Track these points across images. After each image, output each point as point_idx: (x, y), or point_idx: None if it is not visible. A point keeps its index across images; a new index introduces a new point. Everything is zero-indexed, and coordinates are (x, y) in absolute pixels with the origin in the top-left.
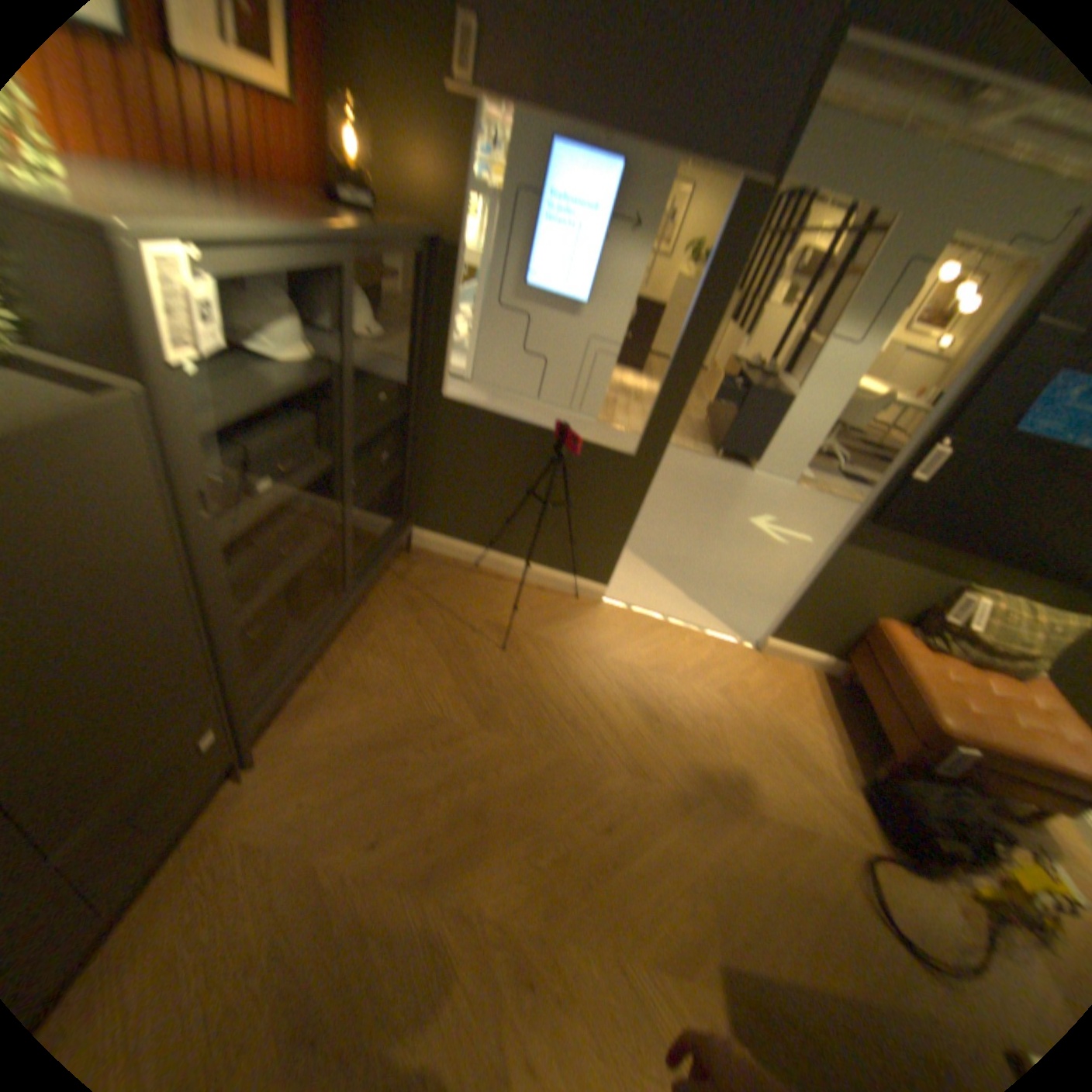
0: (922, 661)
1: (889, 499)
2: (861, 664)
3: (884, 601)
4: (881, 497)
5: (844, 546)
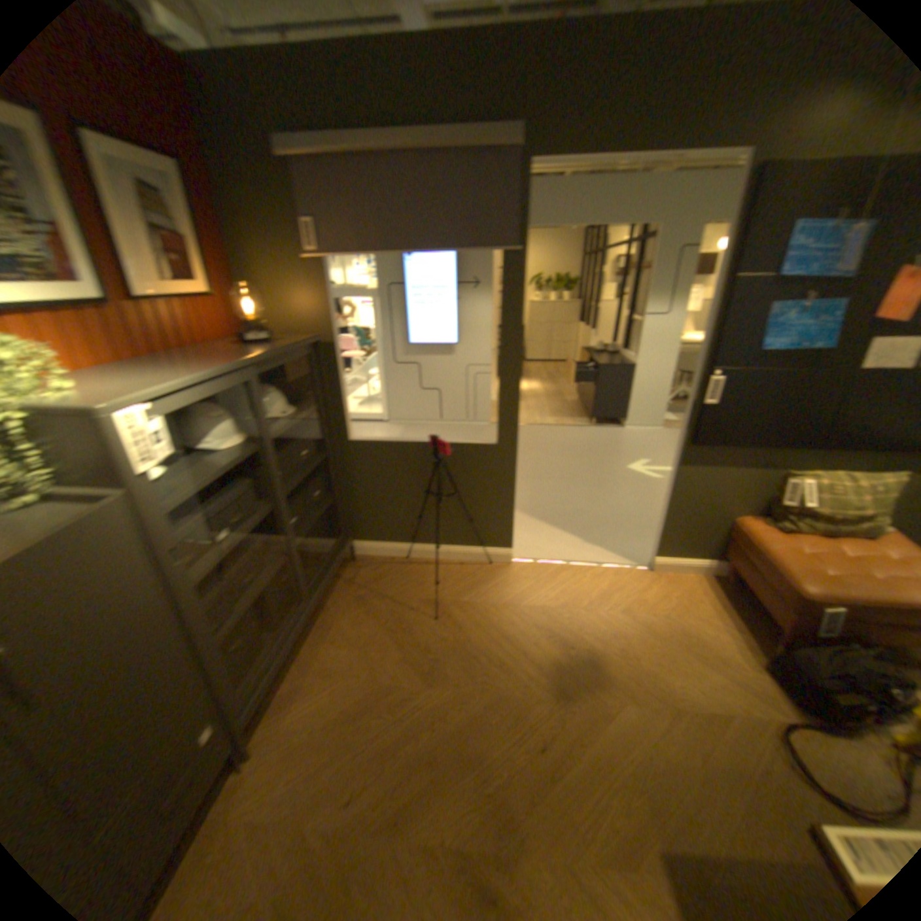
0: (777, 544)
1: (698, 424)
2: (737, 560)
3: (733, 503)
4: (691, 424)
5: (681, 468)
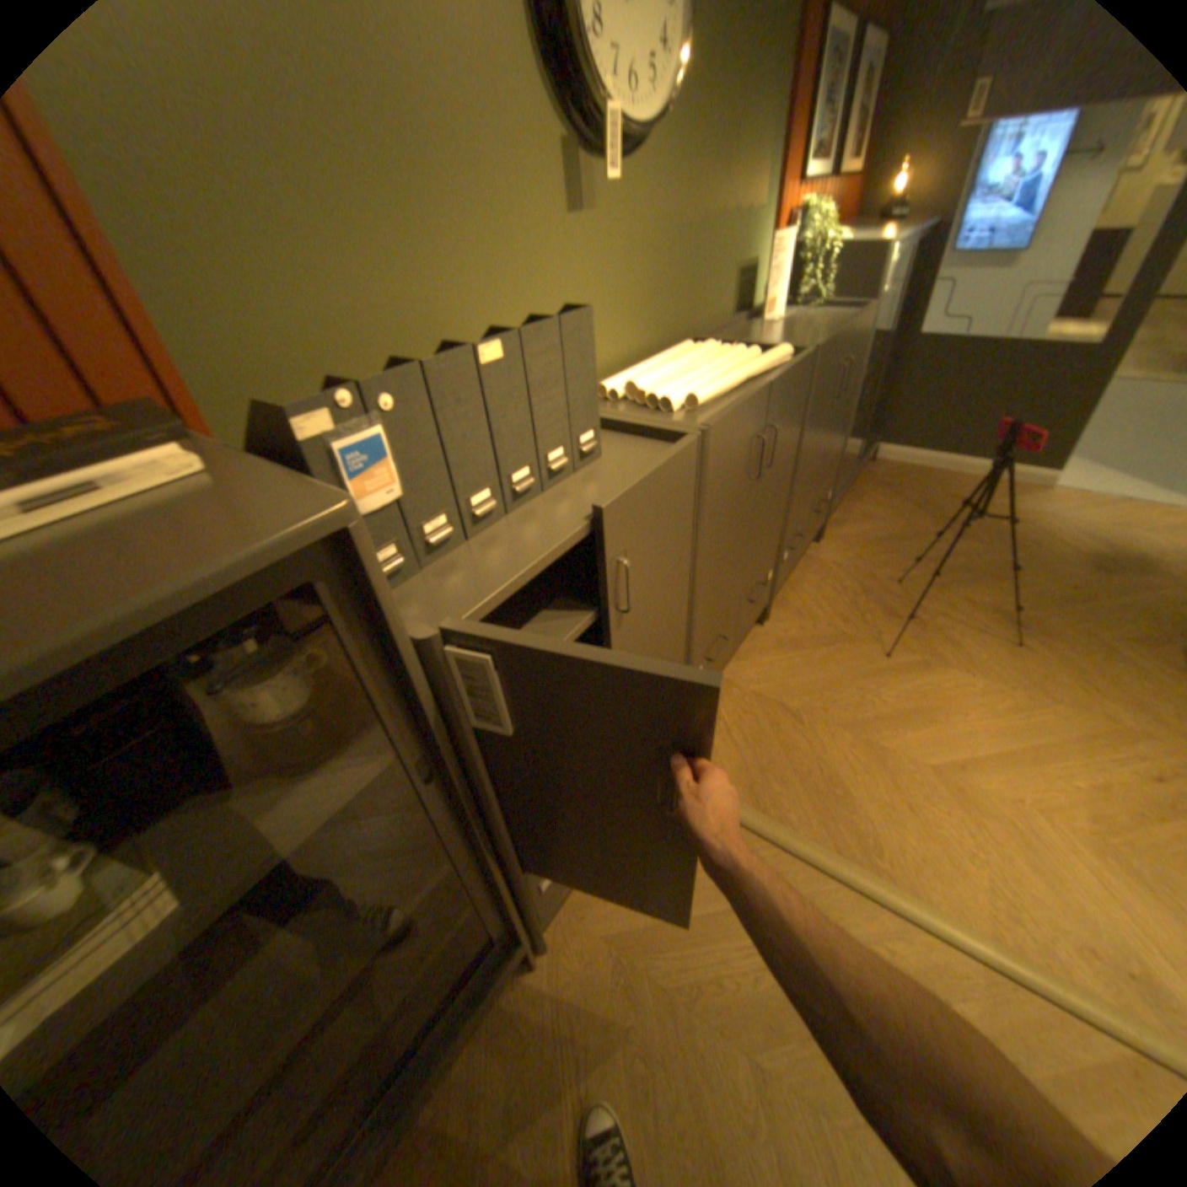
0: None
1: None
2: None
3: None
4: None
5: None
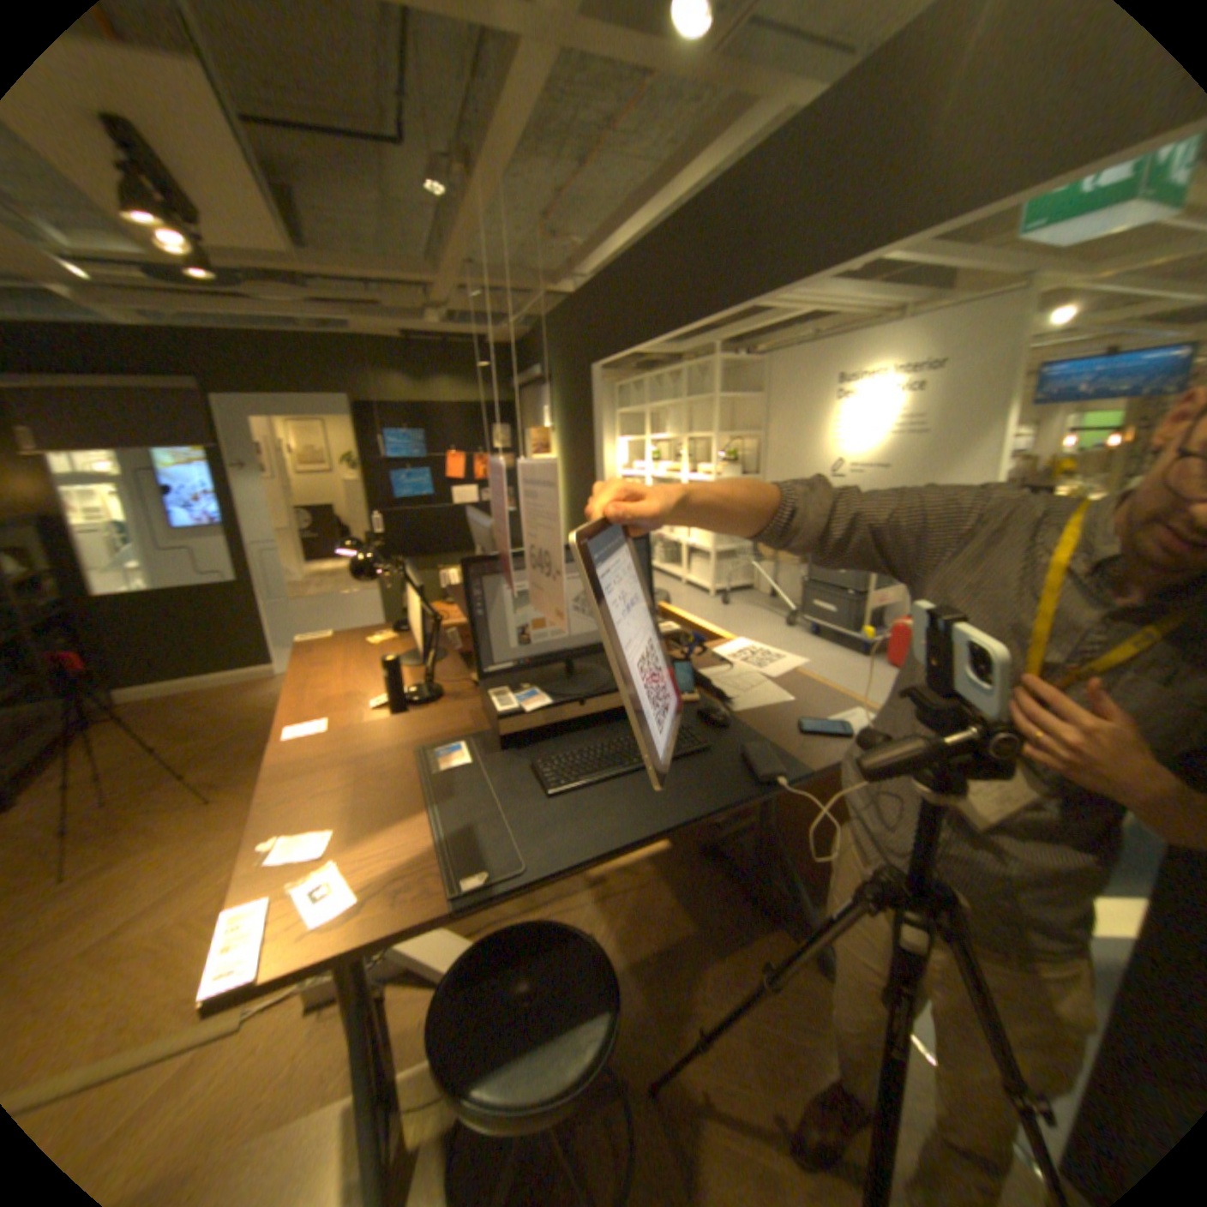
0: None
1: None
2: None
3: None
4: None
5: None
